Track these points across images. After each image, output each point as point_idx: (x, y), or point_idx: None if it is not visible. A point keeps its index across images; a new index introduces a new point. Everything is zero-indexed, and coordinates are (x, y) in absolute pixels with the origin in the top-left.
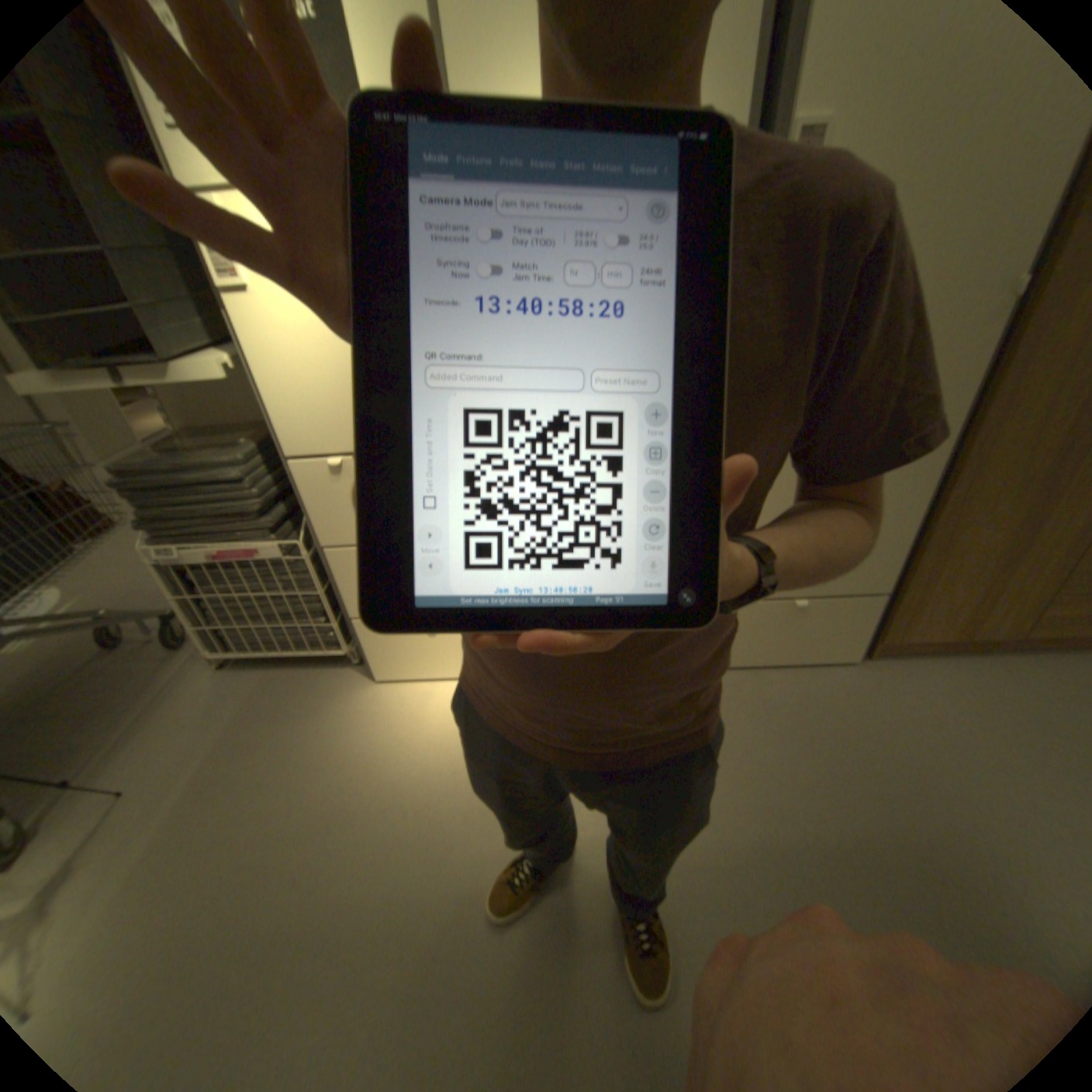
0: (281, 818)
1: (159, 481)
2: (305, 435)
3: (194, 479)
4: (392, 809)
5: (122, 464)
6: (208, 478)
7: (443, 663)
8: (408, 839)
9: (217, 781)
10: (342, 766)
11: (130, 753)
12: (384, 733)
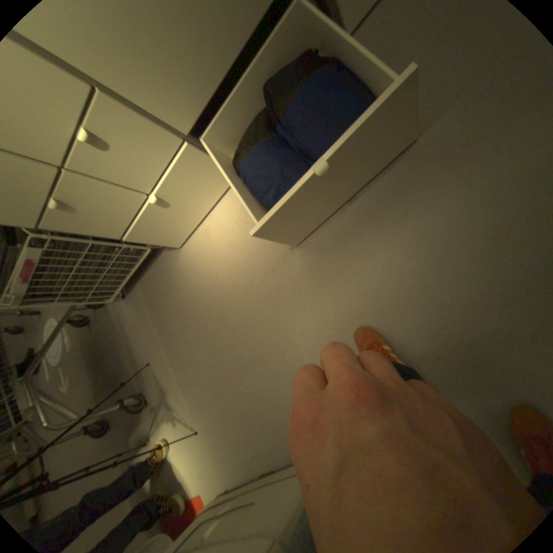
0: (204, 330)
1: None
2: None
3: None
4: (240, 294)
5: None
6: None
7: (194, 210)
8: (258, 300)
9: (171, 336)
10: (205, 294)
11: (137, 349)
12: (207, 266)
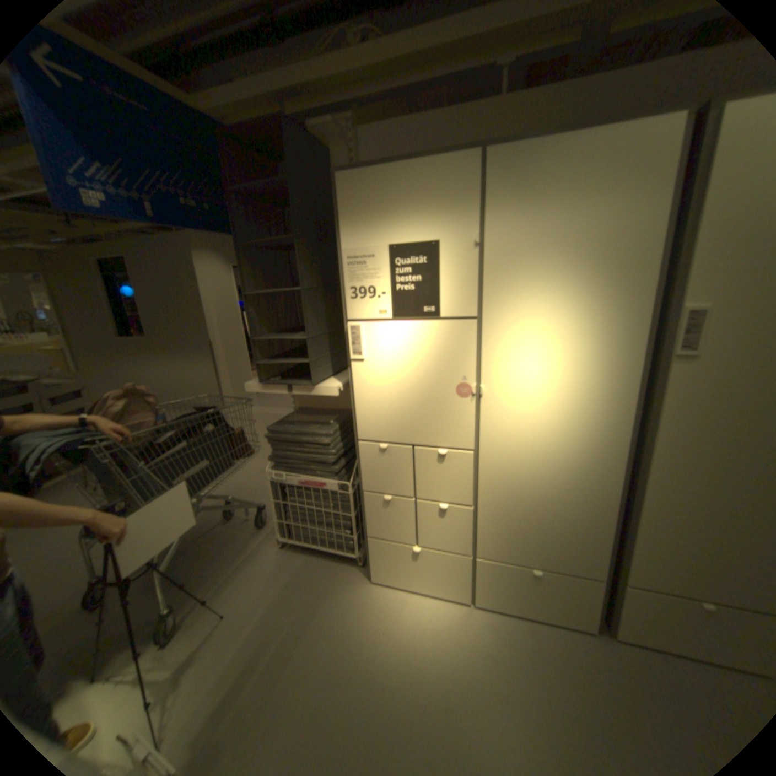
0: (306, 665)
1: (290, 439)
2: (372, 430)
3: (307, 440)
4: (374, 684)
5: (275, 426)
6: (314, 441)
7: (417, 582)
8: (383, 712)
9: (273, 626)
10: (346, 639)
11: (230, 590)
12: (373, 623)
